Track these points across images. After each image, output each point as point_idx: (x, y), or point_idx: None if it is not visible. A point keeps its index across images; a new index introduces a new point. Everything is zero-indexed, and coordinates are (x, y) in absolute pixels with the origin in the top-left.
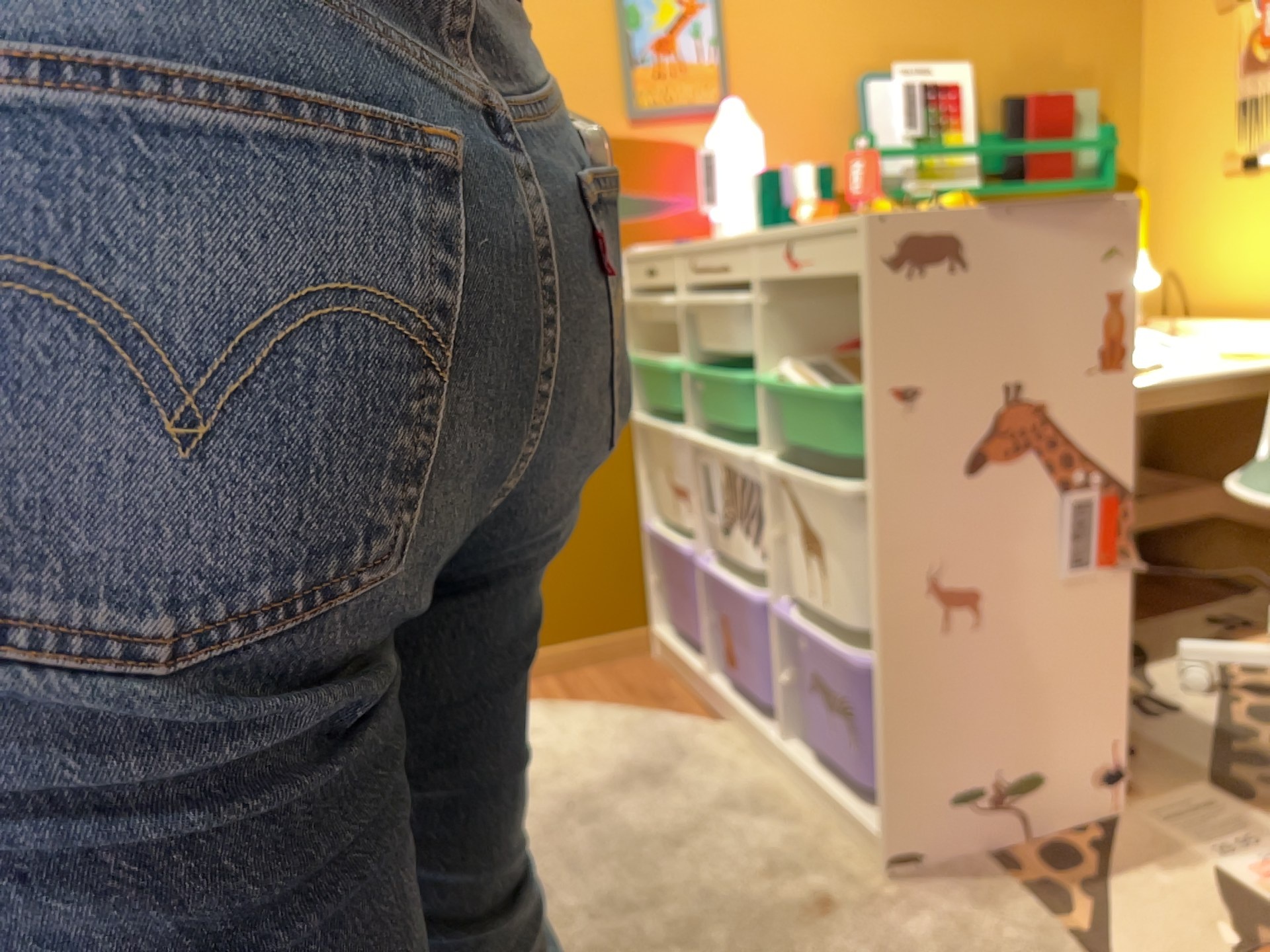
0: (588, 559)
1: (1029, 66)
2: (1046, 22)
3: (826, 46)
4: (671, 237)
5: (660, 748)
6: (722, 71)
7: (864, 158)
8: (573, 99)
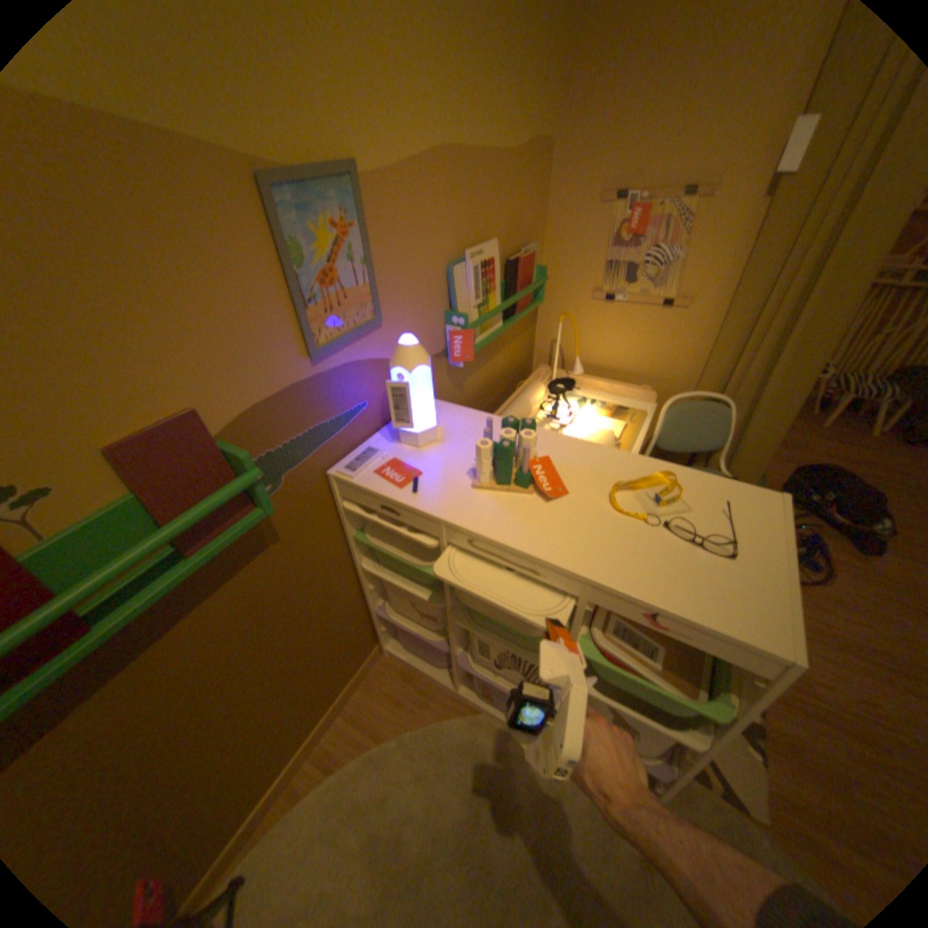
0: (343, 649)
1: (513, 232)
2: (521, 199)
3: (431, 243)
4: (357, 437)
5: (465, 761)
6: (373, 288)
7: (463, 333)
8: (256, 361)
